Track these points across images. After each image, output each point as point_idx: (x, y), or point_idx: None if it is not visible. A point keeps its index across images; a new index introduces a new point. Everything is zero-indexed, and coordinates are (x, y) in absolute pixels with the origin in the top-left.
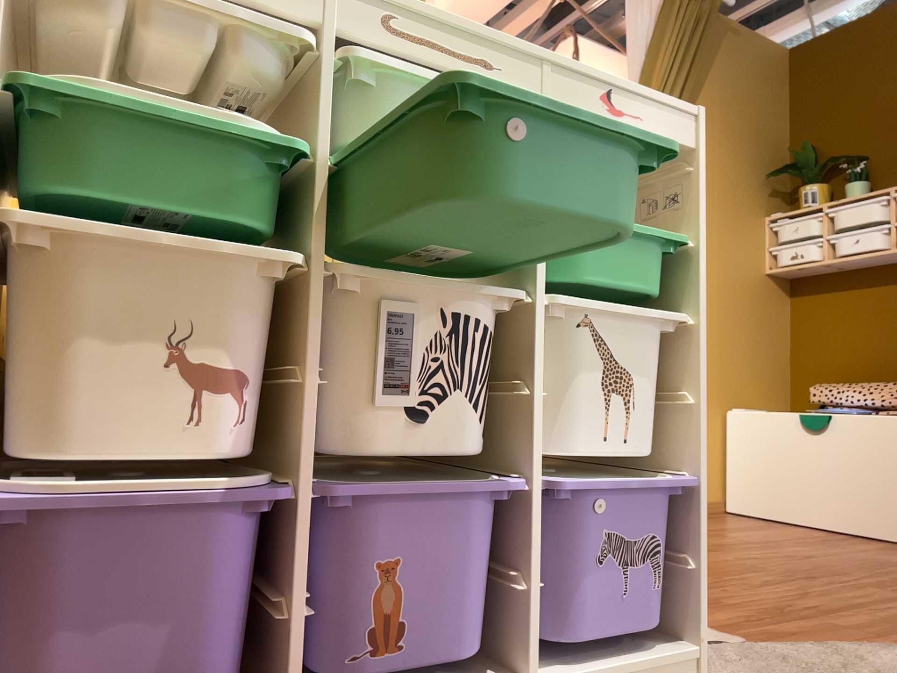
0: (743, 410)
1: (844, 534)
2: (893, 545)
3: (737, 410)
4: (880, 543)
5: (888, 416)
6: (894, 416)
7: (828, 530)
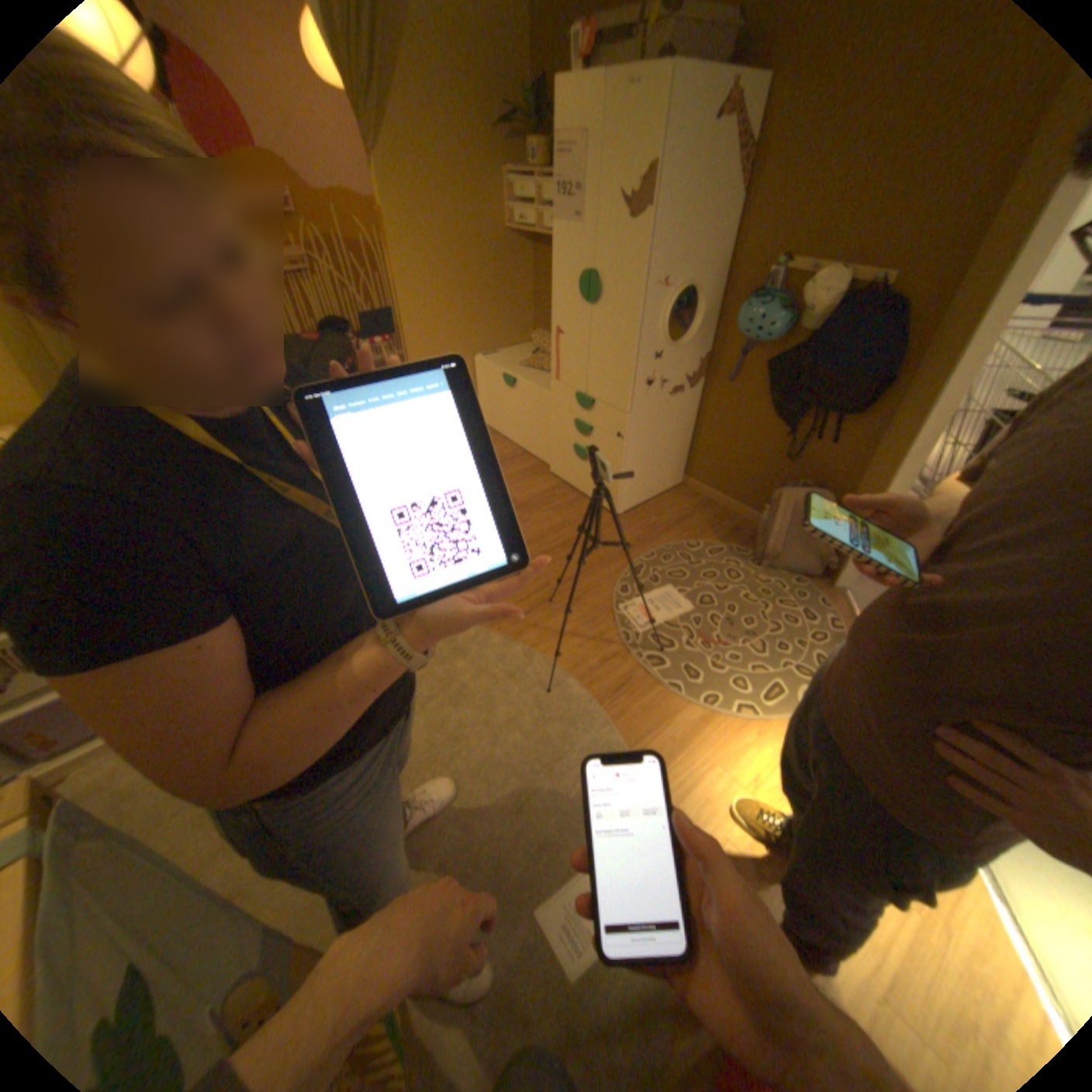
0: (493, 354)
1: (522, 456)
2: (536, 470)
3: (482, 359)
4: (533, 466)
5: (541, 393)
6: (546, 392)
7: (520, 450)
